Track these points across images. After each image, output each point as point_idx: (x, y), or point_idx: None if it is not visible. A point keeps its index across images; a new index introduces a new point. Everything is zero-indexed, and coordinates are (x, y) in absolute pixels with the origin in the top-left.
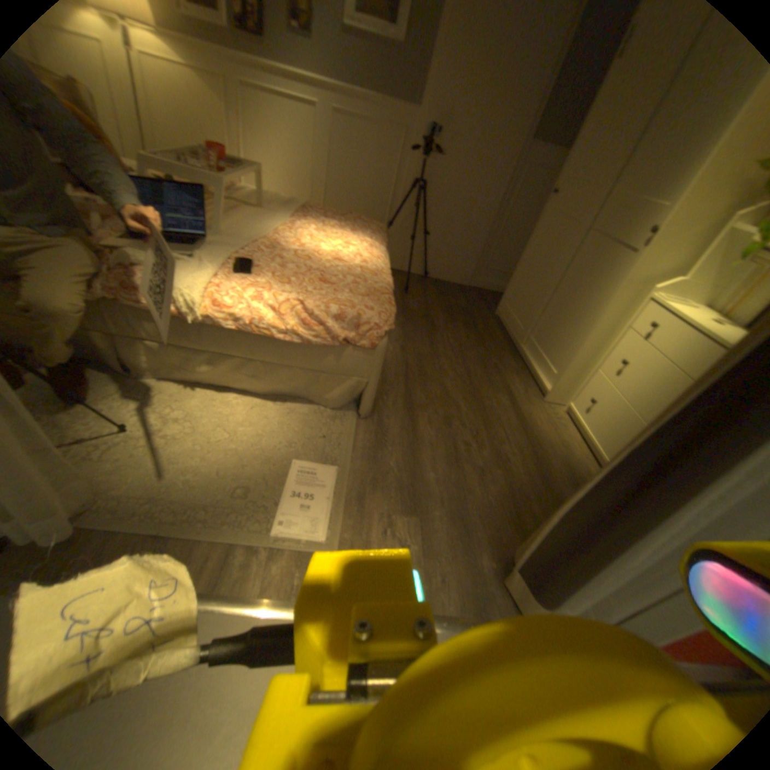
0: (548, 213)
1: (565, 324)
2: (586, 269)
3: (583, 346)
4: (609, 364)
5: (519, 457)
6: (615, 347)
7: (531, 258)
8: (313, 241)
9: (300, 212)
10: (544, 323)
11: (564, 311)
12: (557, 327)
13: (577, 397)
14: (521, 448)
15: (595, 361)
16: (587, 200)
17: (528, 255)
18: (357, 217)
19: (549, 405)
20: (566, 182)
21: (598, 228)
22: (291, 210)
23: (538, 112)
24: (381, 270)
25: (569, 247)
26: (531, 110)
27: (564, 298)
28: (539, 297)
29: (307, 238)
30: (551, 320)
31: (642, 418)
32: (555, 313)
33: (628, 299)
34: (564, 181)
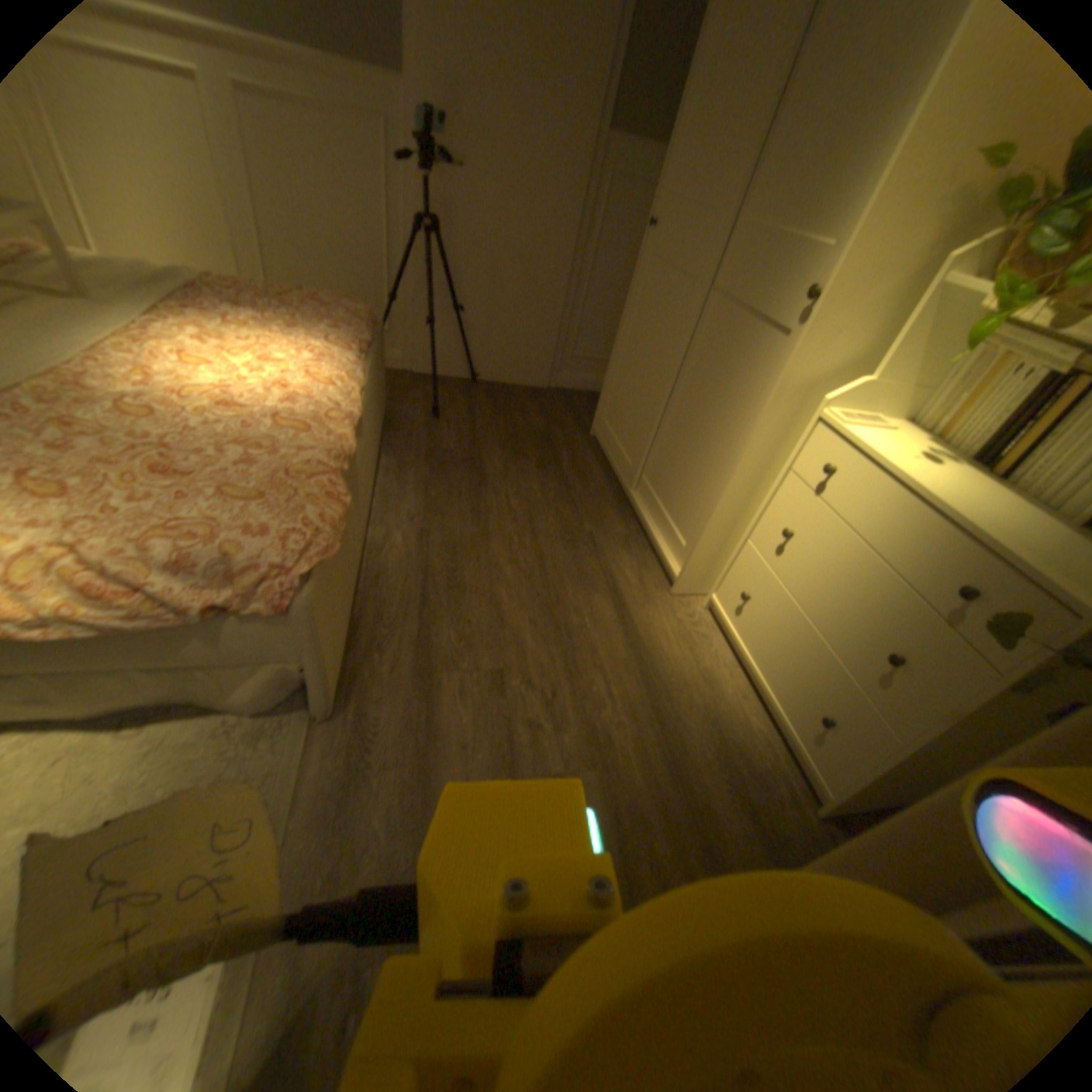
0: (646, 261)
1: (689, 459)
2: (711, 363)
3: (719, 501)
4: (763, 532)
5: (628, 728)
6: (769, 498)
7: (630, 341)
8: (181, 365)
9: (173, 298)
10: (659, 454)
11: (686, 435)
12: (679, 464)
13: (721, 578)
14: (633, 706)
15: (740, 523)
16: (701, 237)
17: (625, 335)
18: (306, 295)
19: (679, 599)
20: (666, 204)
21: (723, 288)
22: (156, 295)
23: (612, 80)
24: (323, 413)
25: (681, 322)
26: (598, 75)
27: (683, 413)
28: (647, 409)
29: (168, 359)
30: (668, 449)
31: (823, 635)
32: (673, 438)
33: (782, 420)
34: (663, 203)
